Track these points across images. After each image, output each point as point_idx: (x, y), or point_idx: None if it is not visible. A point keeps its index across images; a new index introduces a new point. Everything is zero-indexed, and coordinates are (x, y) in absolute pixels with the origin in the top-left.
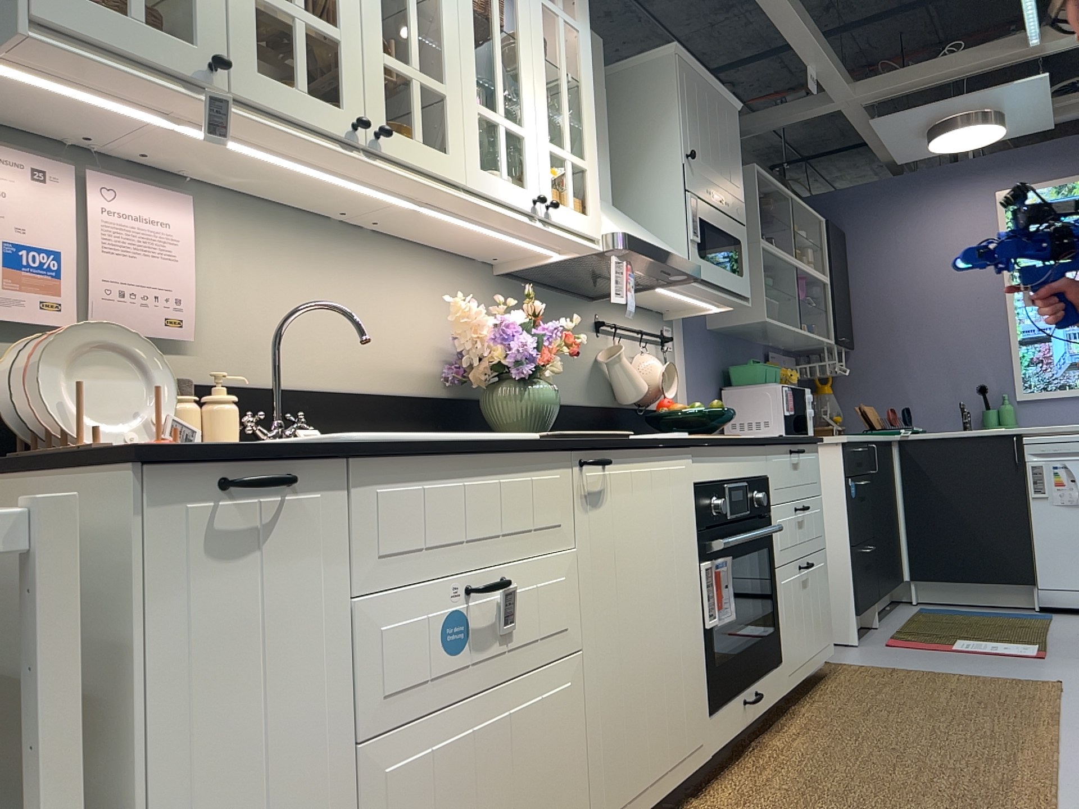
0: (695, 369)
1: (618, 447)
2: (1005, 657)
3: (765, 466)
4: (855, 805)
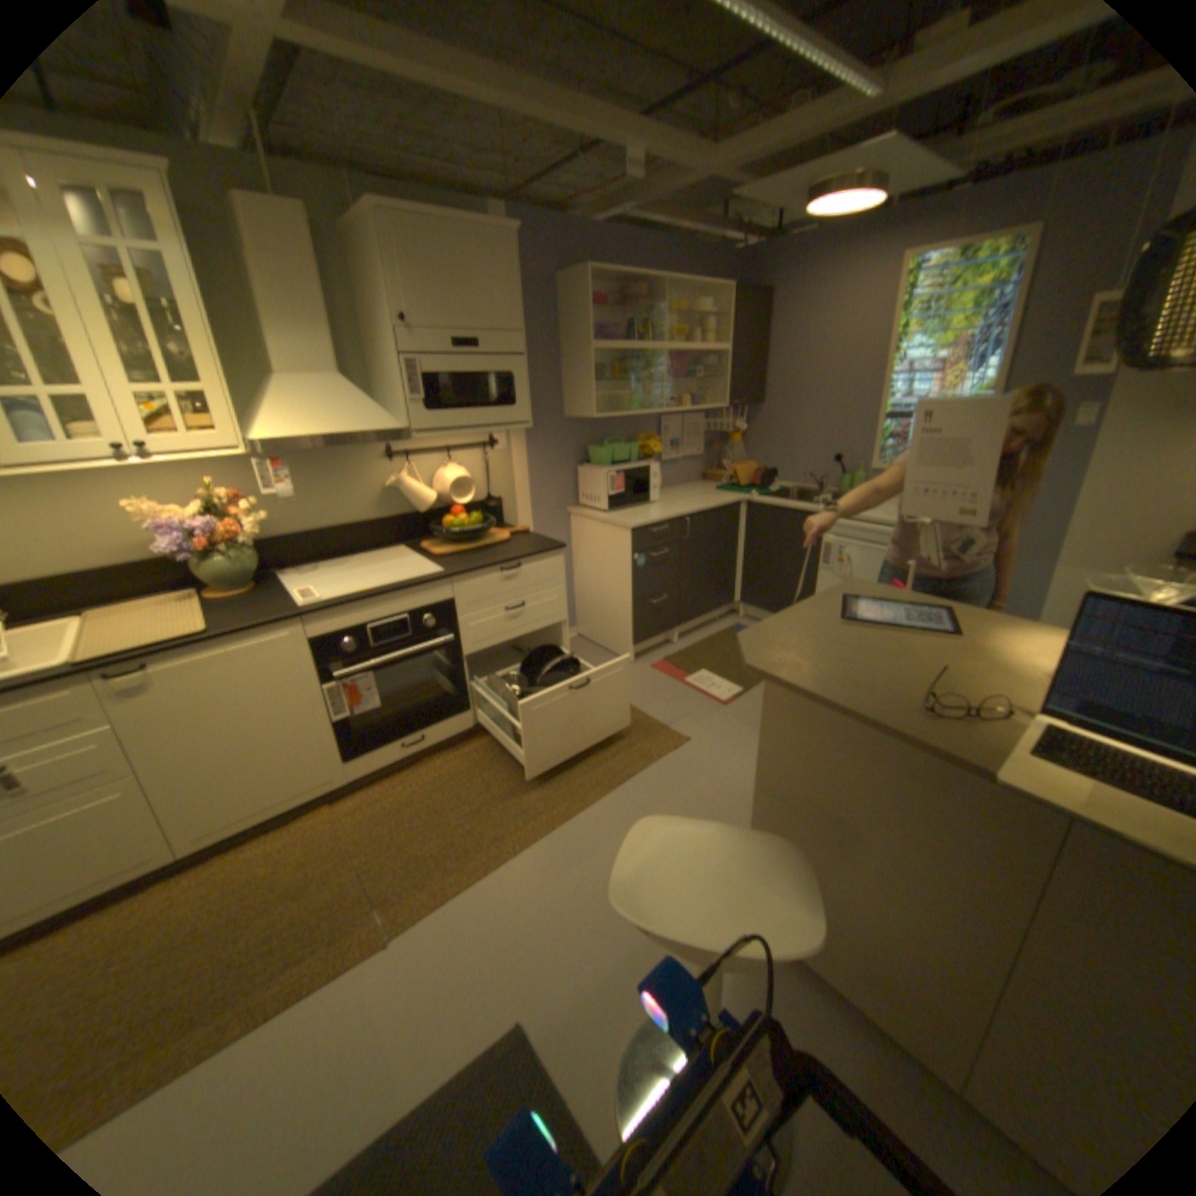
0: (537, 459)
1: (159, 656)
2: (702, 701)
3: (446, 596)
4: (394, 838)
